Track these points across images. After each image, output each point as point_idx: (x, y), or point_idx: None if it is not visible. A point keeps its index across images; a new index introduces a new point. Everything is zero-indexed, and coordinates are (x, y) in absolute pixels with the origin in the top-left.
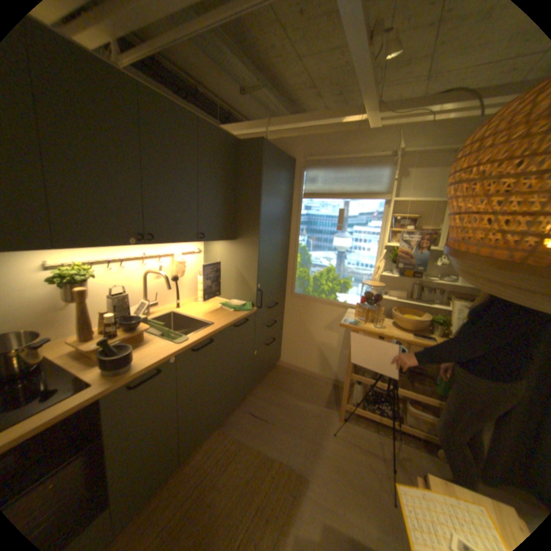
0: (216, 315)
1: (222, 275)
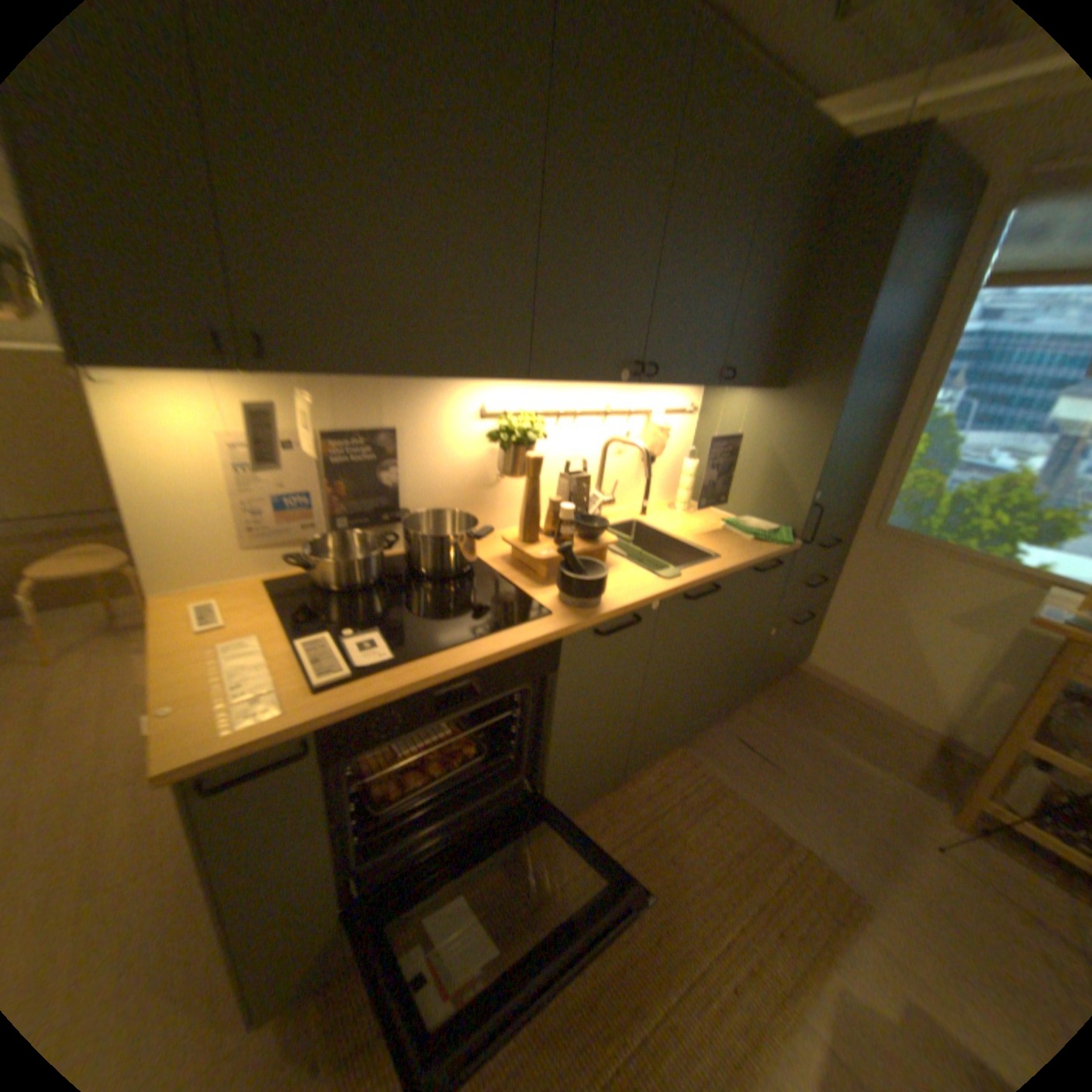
0: (719, 541)
1: (731, 463)
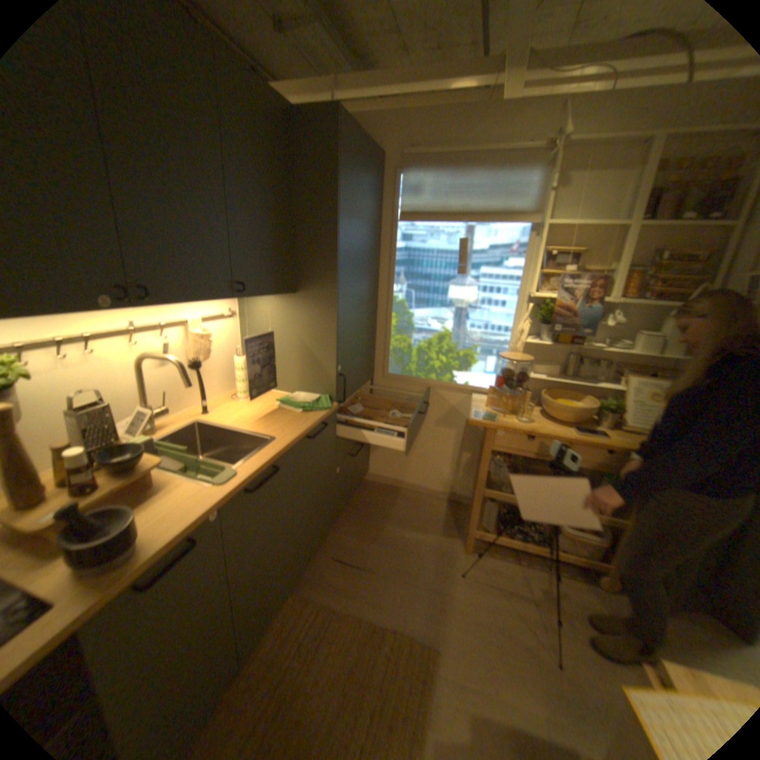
0: (275, 423)
1: (275, 354)
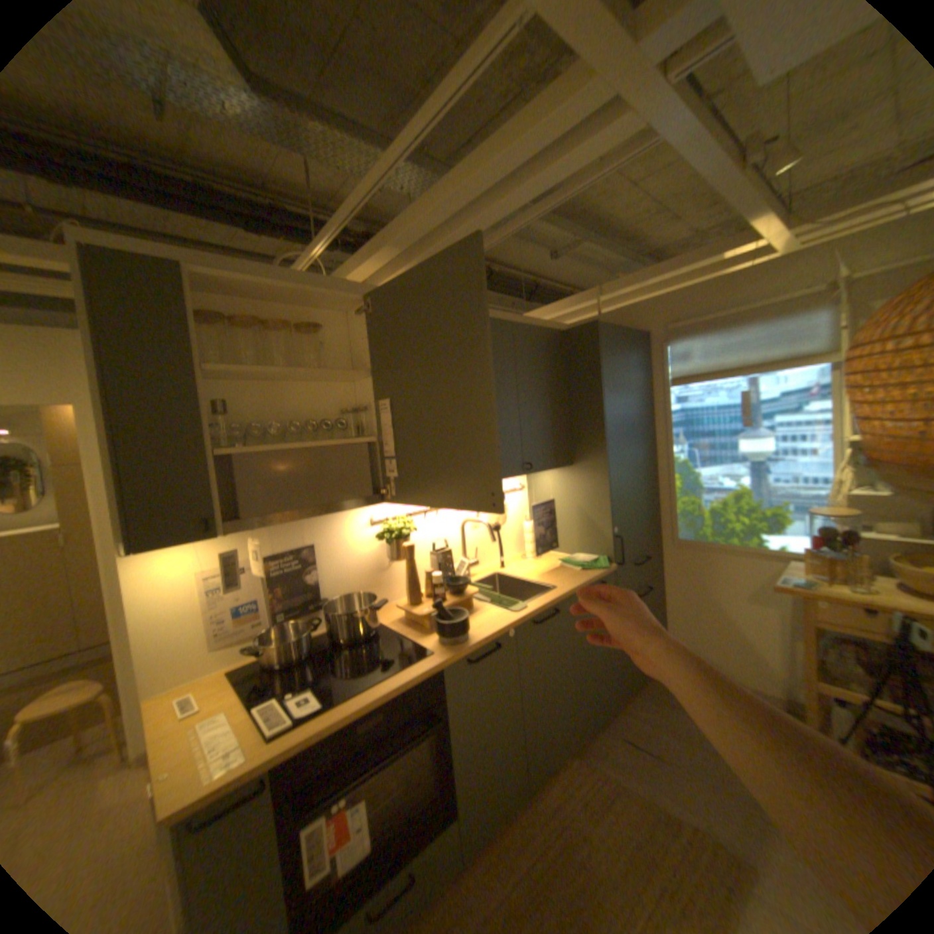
0: (556, 577)
1: (556, 519)
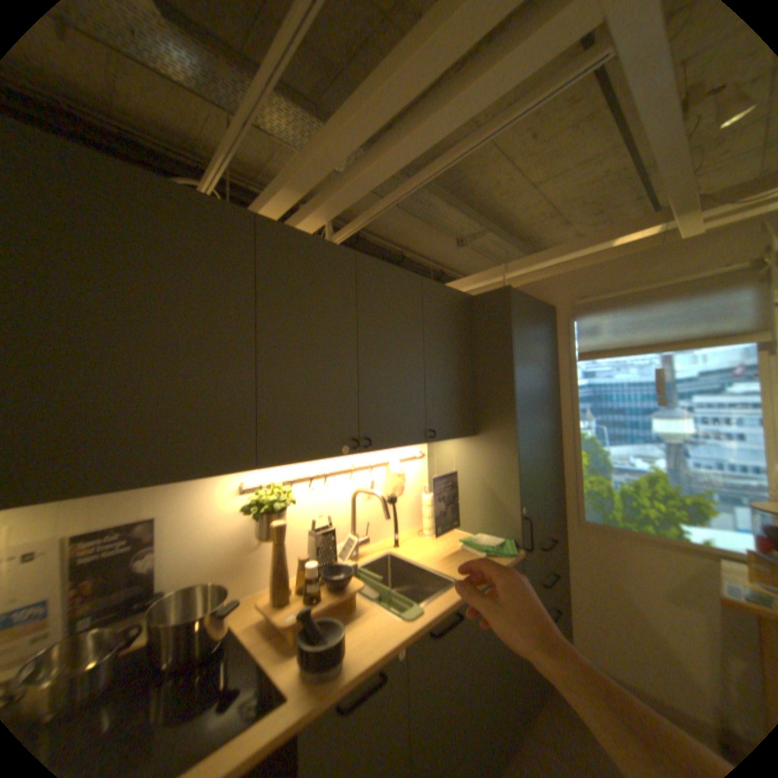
0: (458, 564)
1: (458, 492)
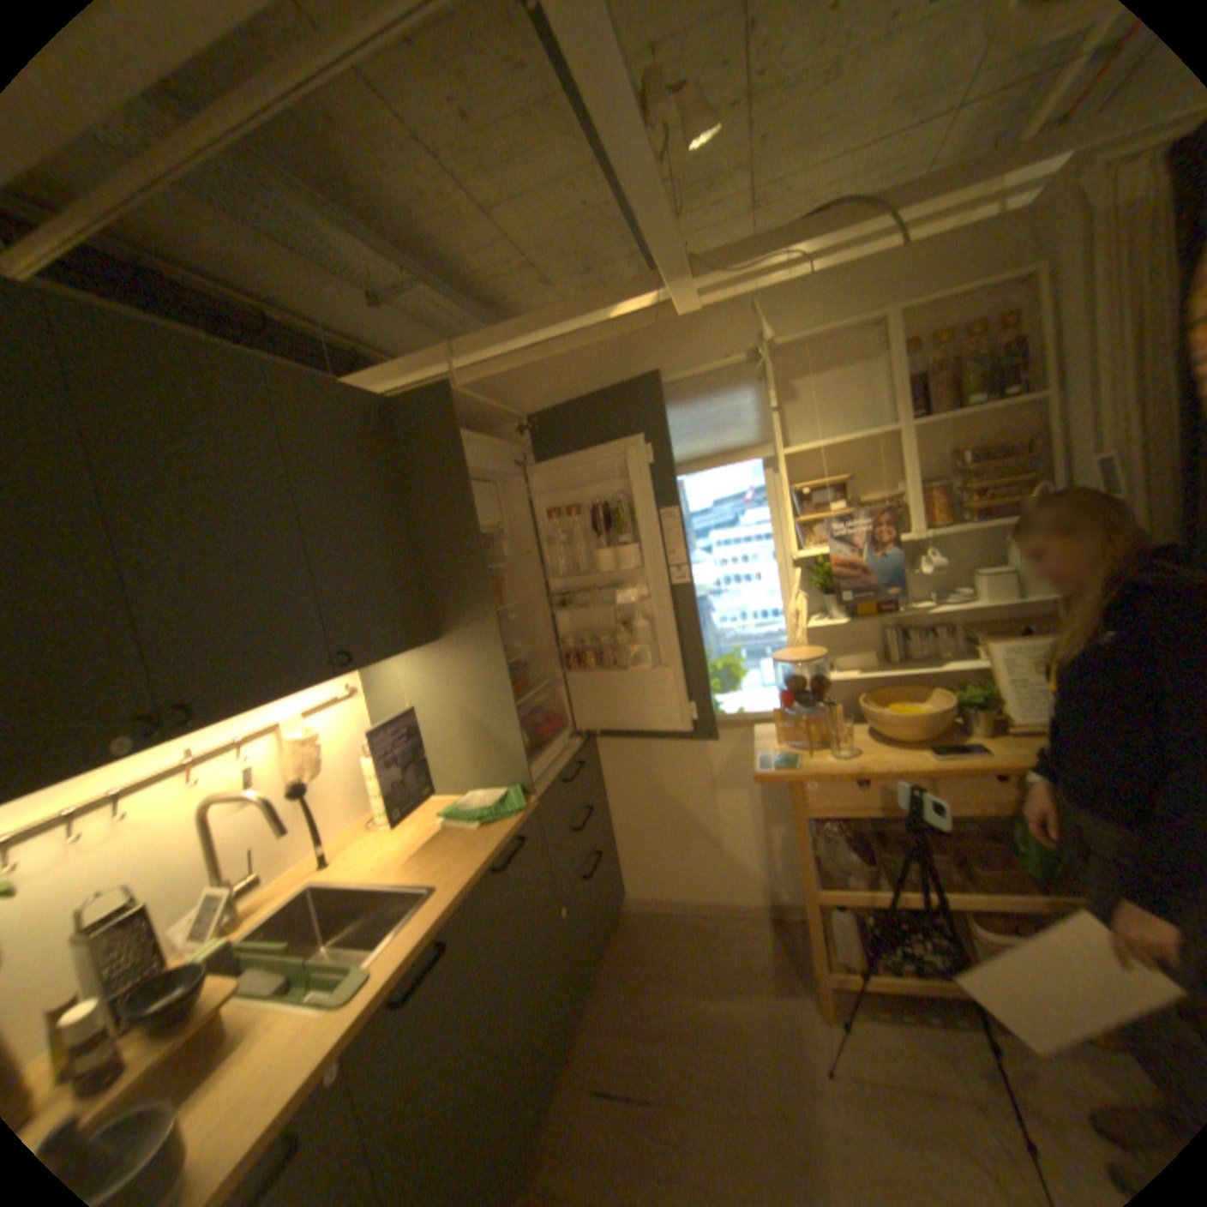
0: (435, 858)
1: (425, 737)
